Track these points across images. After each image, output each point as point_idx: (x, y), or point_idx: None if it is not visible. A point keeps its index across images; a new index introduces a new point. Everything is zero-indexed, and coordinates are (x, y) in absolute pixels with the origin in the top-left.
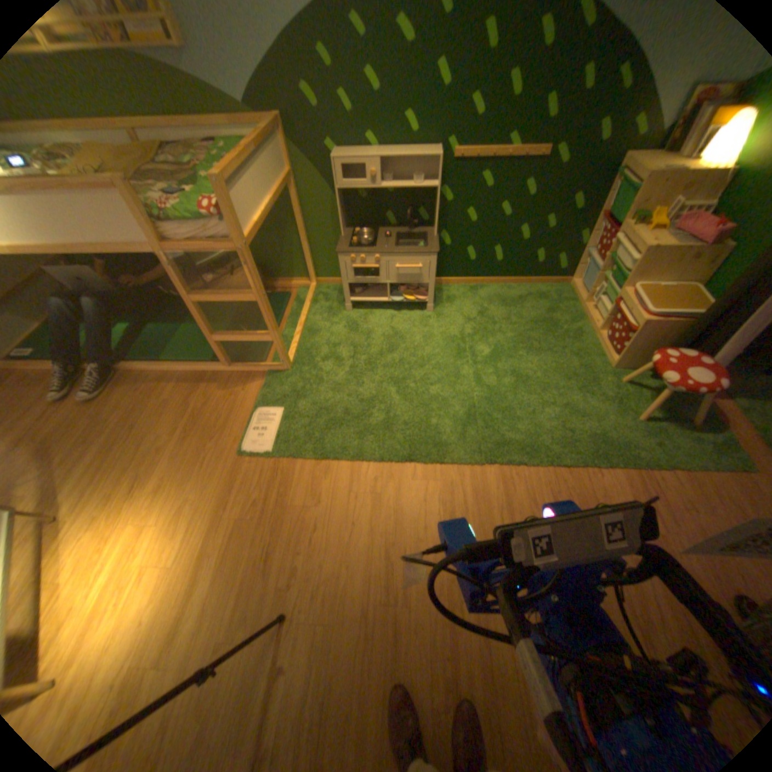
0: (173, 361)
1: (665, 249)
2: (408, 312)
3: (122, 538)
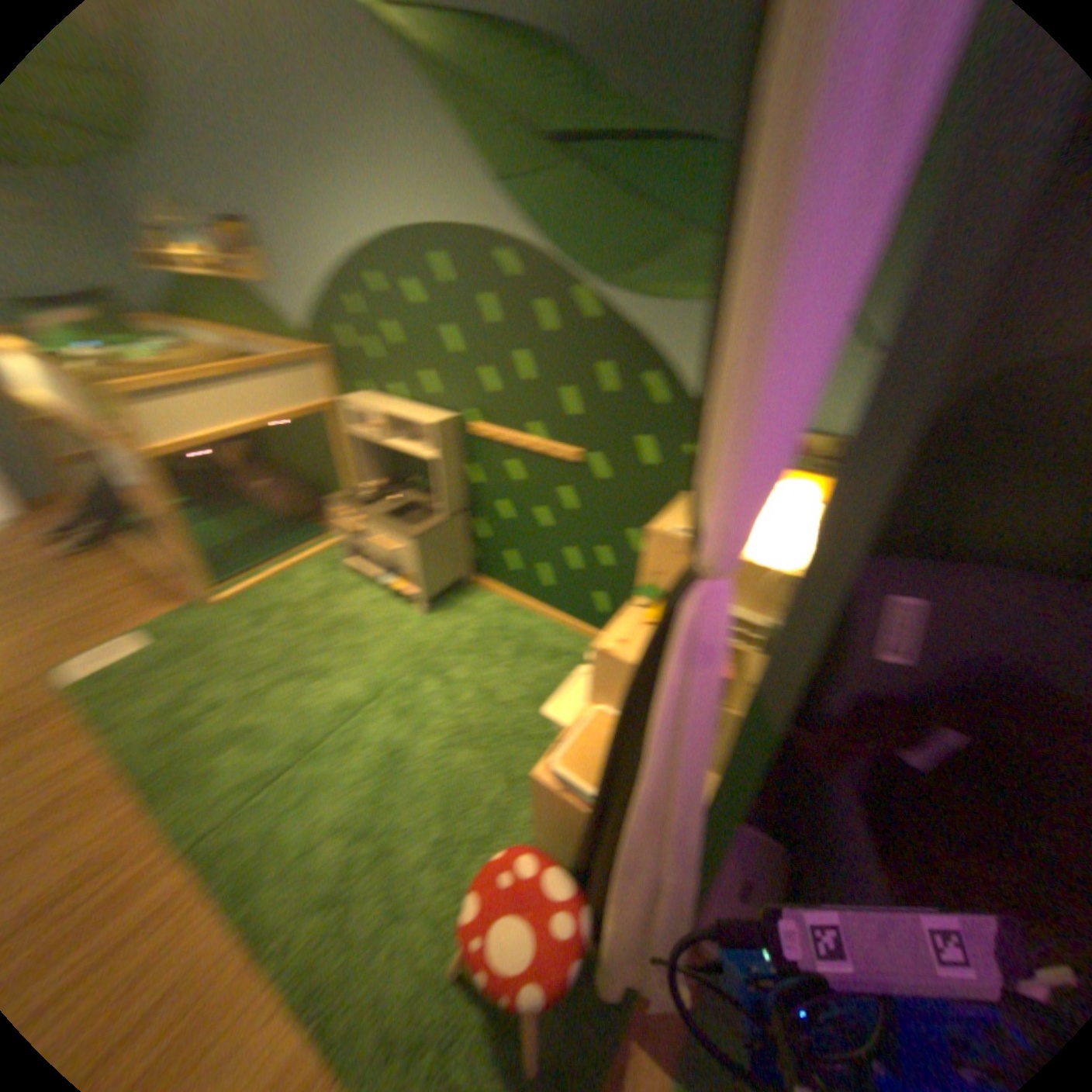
0: (146, 554)
1: (617, 665)
2: (399, 606)
3: None
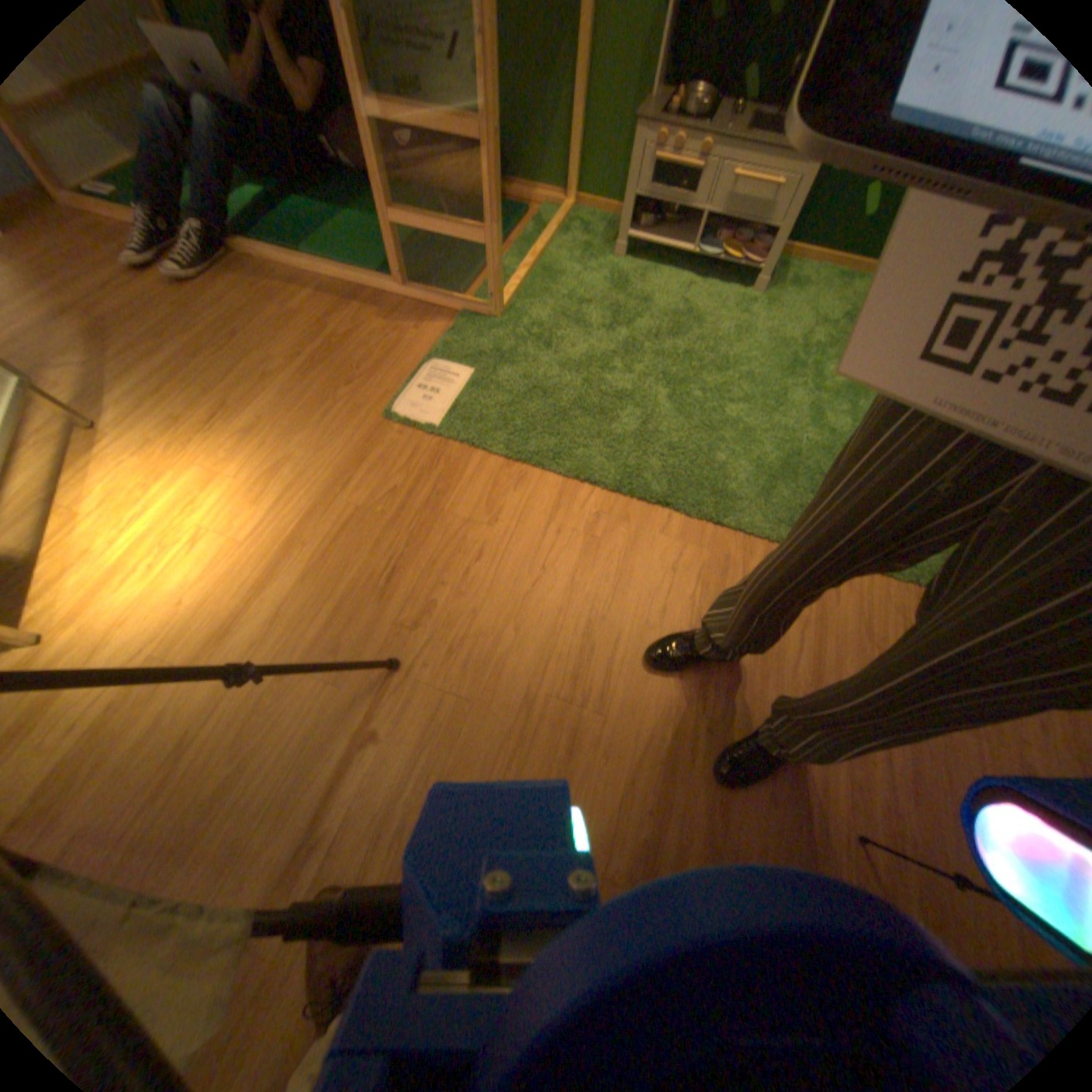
0: (316, 256)
1: None
2: (718, 282)
3: (183, 481)
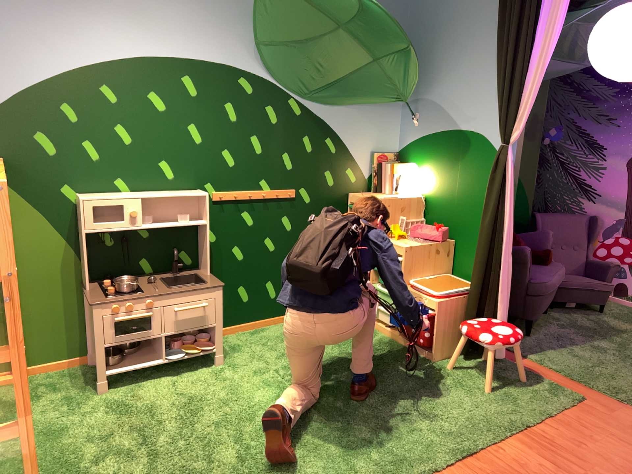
0: None
1: (414, 247)
2: (194, 369)
3: None
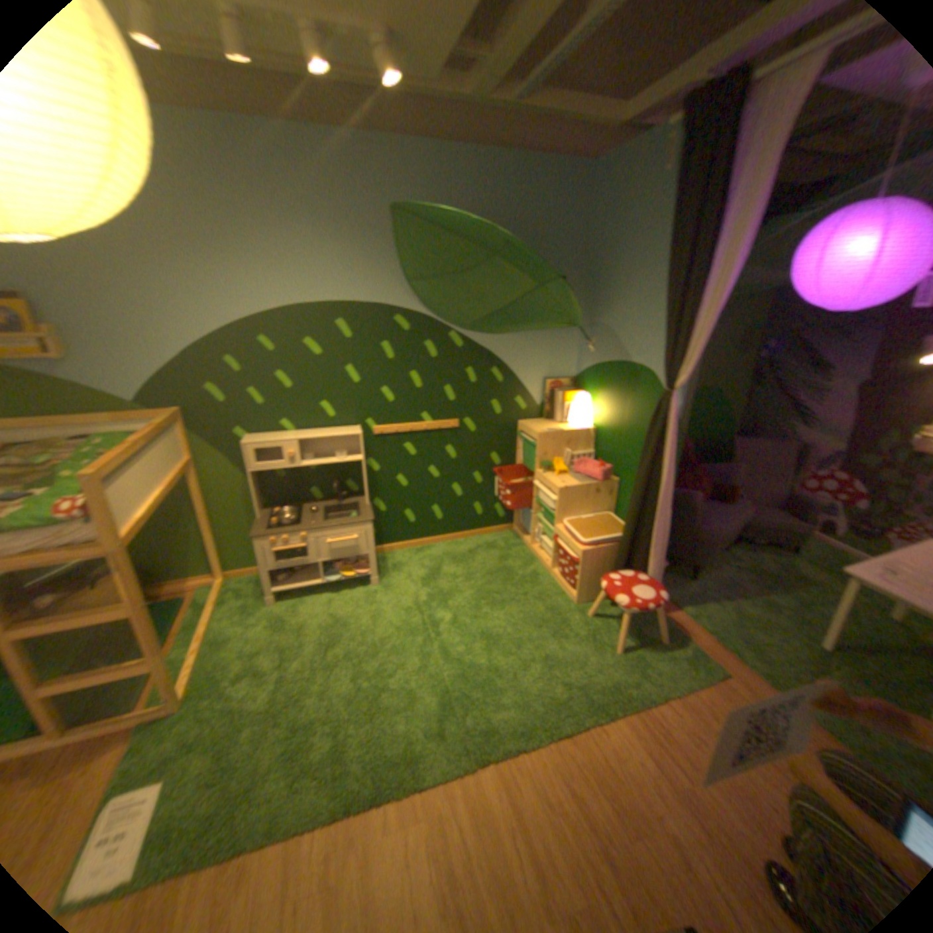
0: None
1: (571, 488)
2: (348, 592)
3: None
